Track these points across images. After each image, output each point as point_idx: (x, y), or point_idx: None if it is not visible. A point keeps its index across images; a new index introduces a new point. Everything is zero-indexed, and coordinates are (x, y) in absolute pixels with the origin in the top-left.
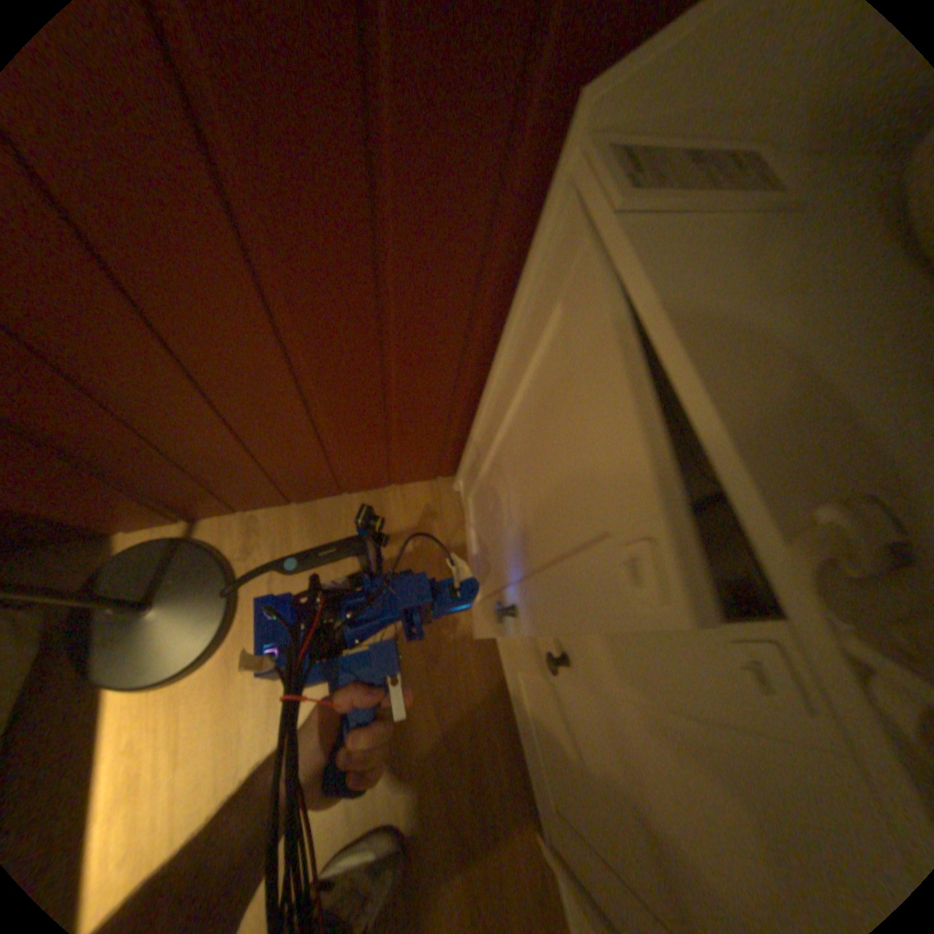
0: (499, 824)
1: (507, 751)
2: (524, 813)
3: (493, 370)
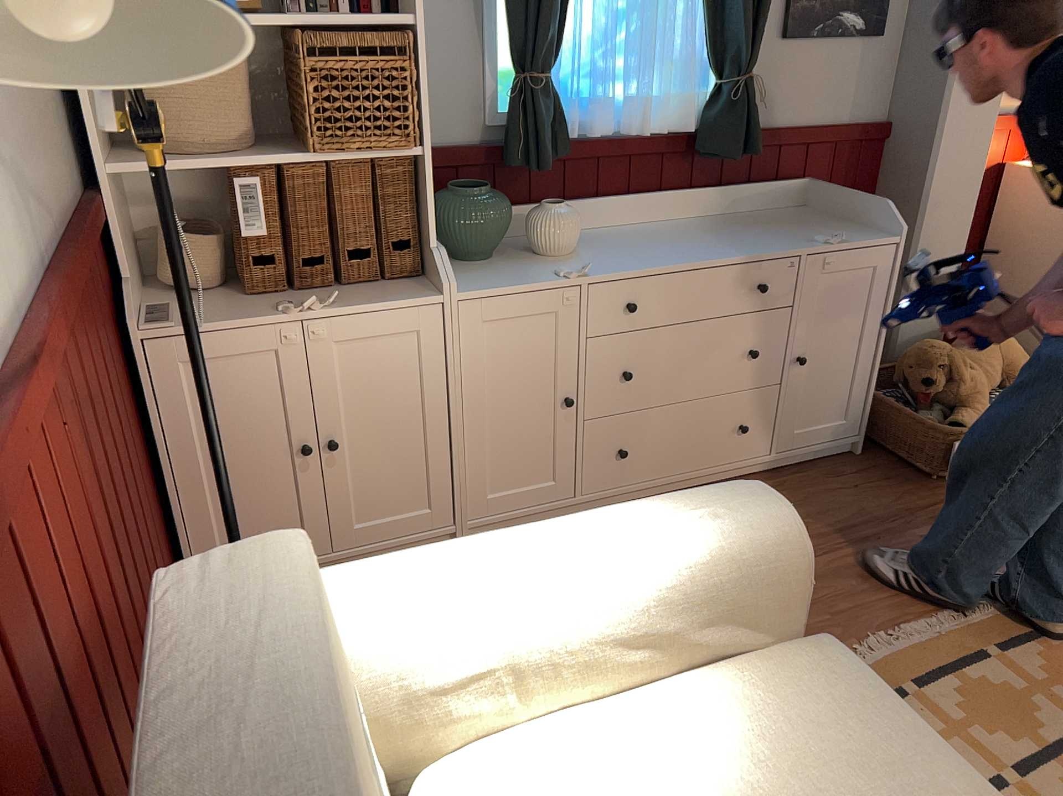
0: None
1: None
2: None
3: (154, 458)
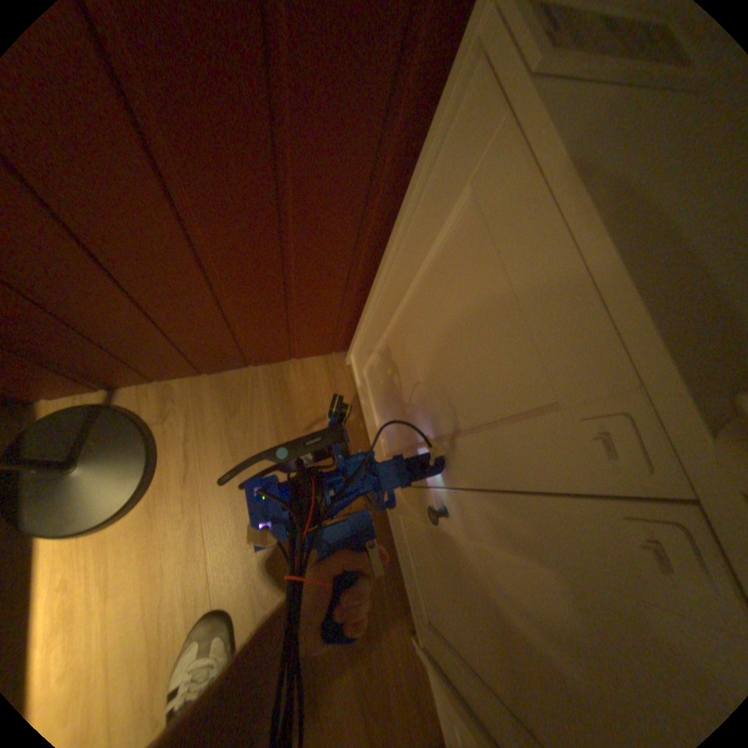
0: (382, 632)
1: (389, 575)
2: (402, 622)
3: (386, 256)
